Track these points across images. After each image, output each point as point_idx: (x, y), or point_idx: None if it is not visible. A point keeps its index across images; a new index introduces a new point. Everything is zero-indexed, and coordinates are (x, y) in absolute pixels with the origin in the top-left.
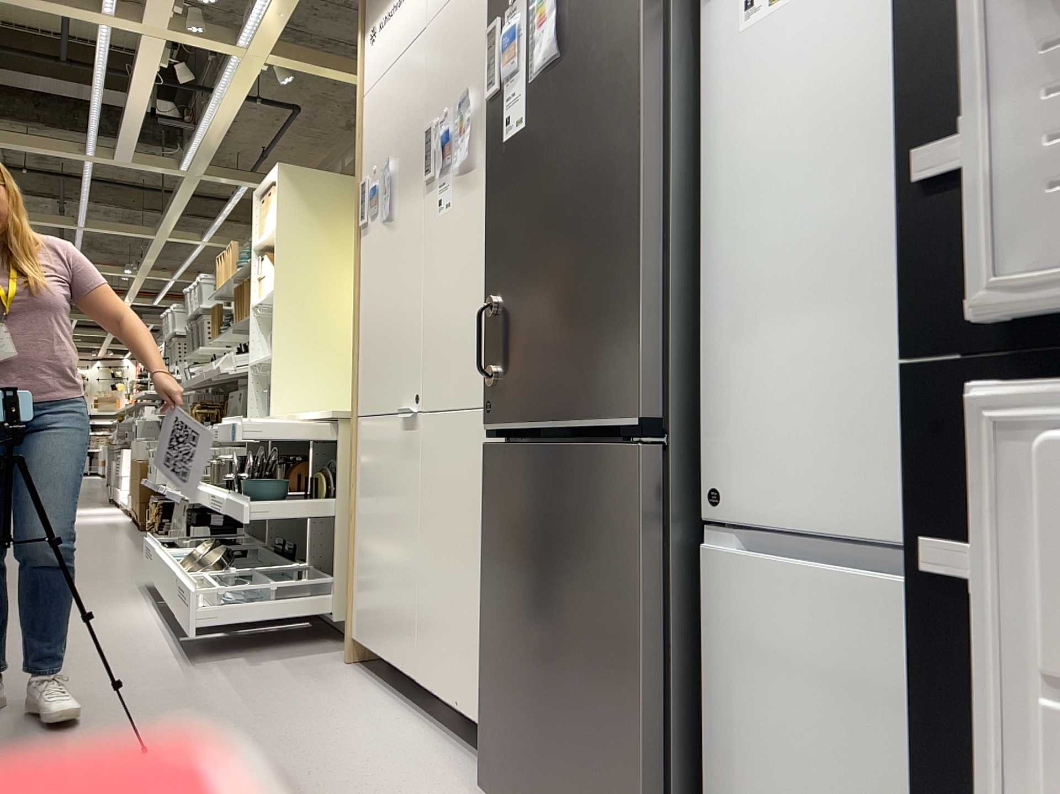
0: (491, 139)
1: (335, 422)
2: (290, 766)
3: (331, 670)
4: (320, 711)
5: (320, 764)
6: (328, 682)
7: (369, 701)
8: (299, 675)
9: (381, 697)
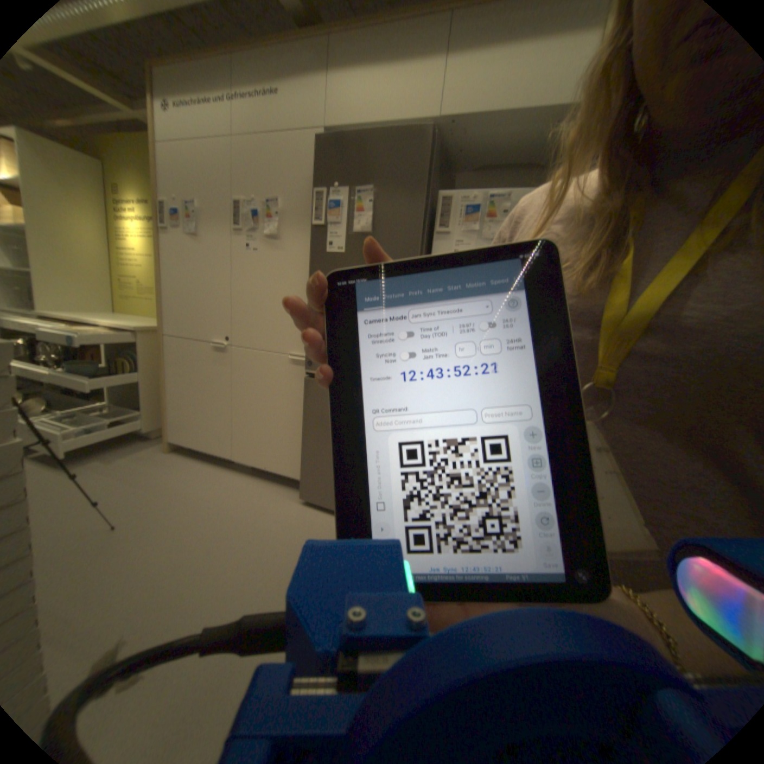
0: (315, 245)
1: (130, 331)
2: (202, 510)
3: (161, 458)
4: (183, 481)
5: (215, 505)
6: (168, 465)
7: (201, 470)
8: (145, 464)
9: (205, 467)
